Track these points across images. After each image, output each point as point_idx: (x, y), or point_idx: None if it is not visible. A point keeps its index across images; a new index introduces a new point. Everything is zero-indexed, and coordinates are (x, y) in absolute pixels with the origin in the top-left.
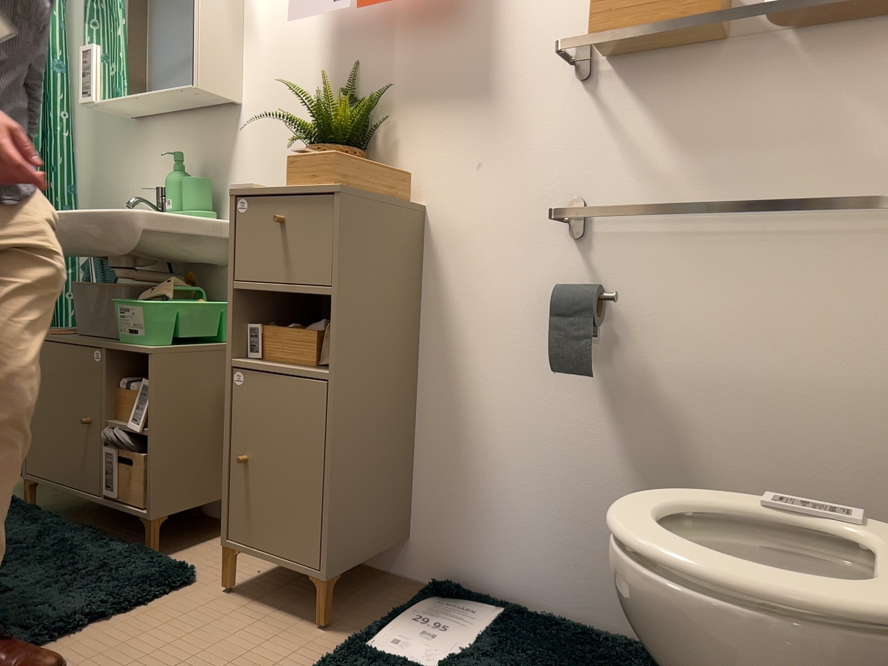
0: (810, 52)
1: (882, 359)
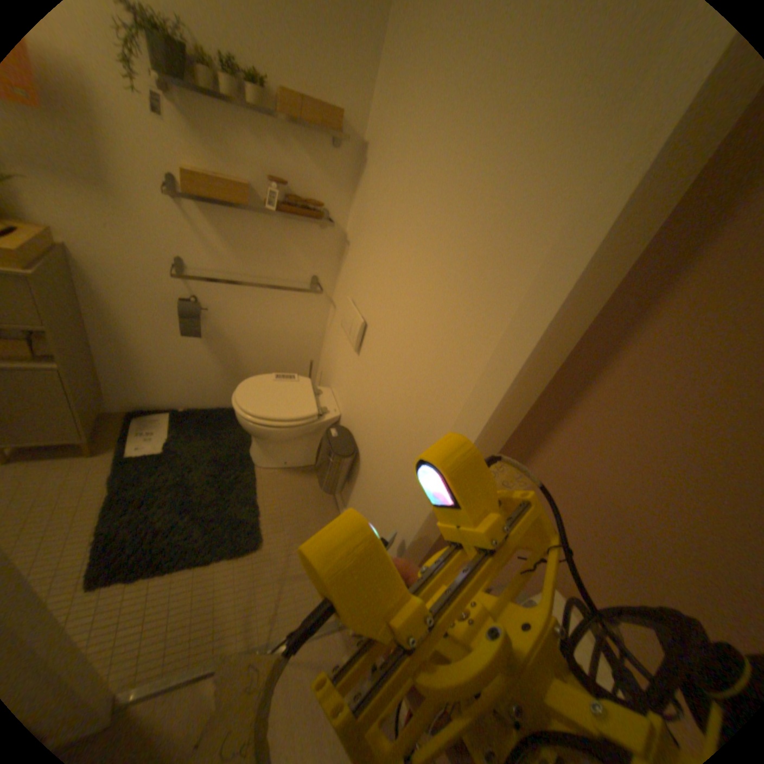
0: (283, 219)
1: (299, 325)
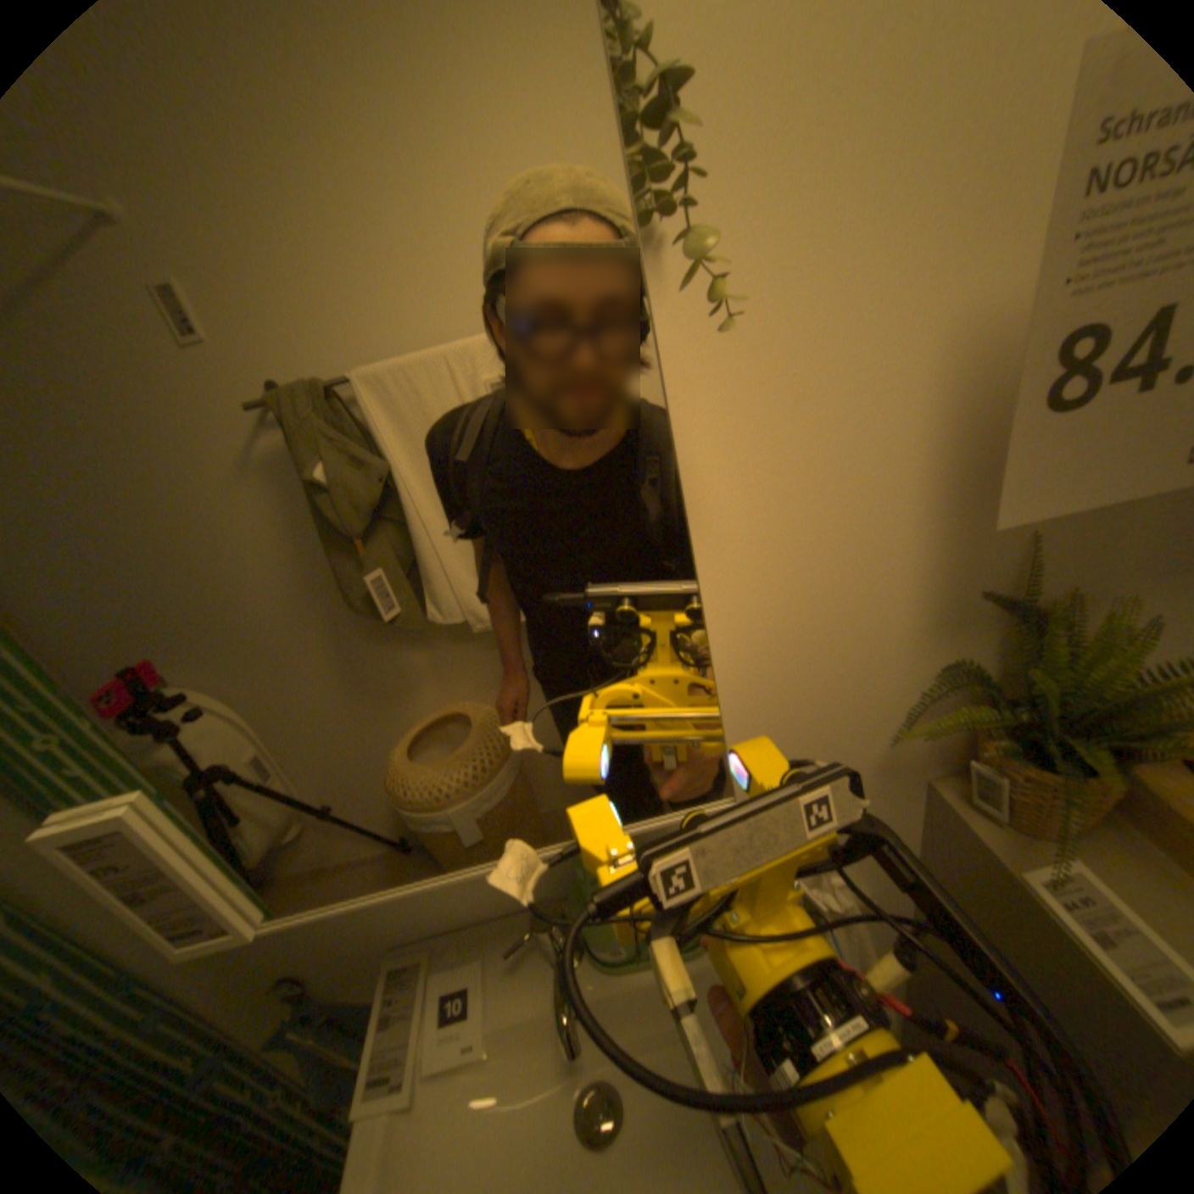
0: None
1: None
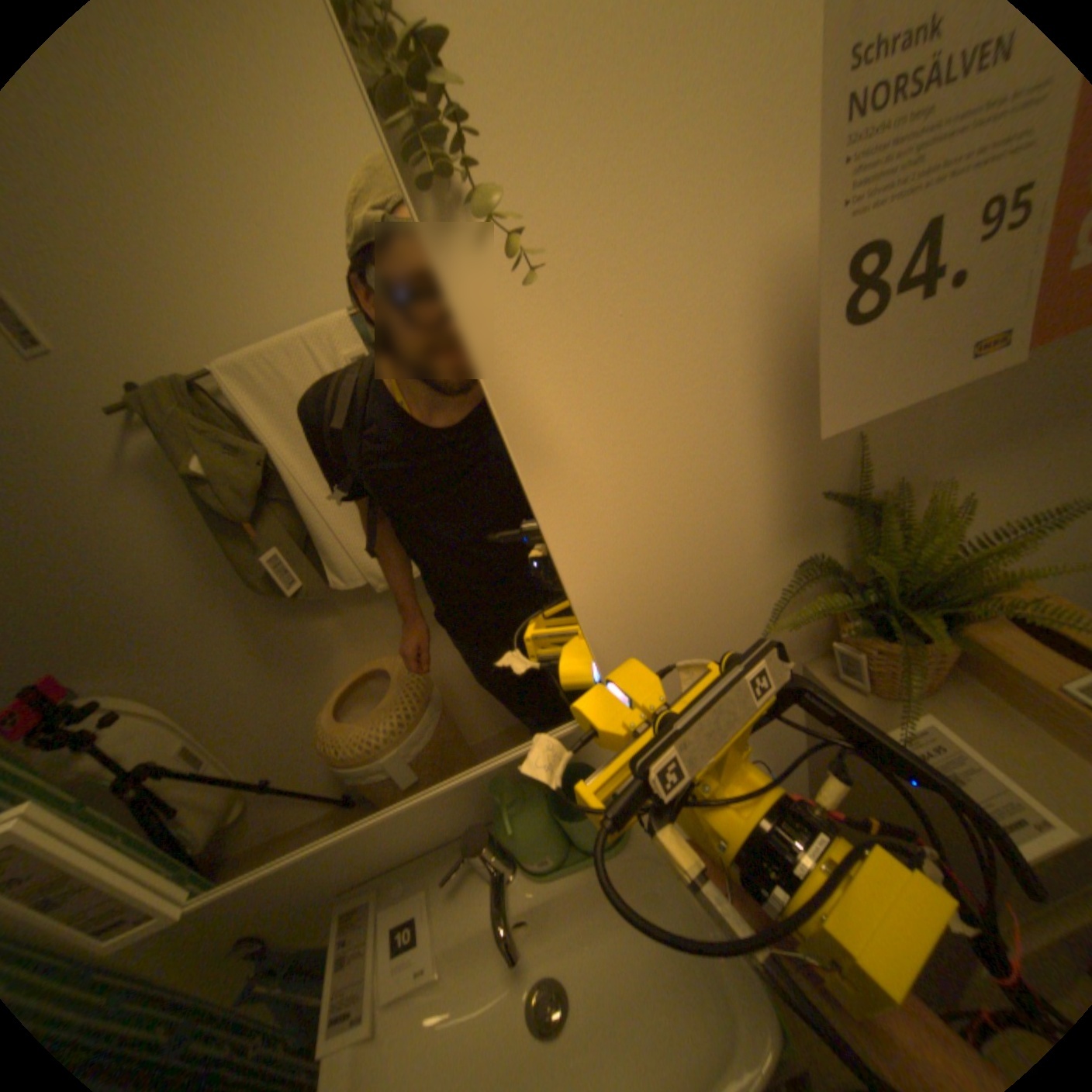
0: None
1: None
